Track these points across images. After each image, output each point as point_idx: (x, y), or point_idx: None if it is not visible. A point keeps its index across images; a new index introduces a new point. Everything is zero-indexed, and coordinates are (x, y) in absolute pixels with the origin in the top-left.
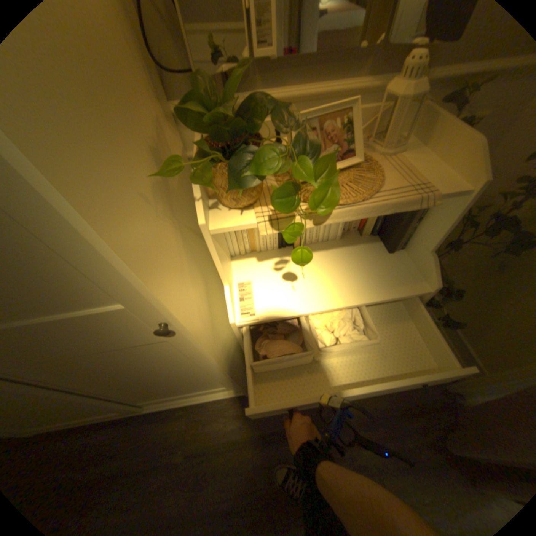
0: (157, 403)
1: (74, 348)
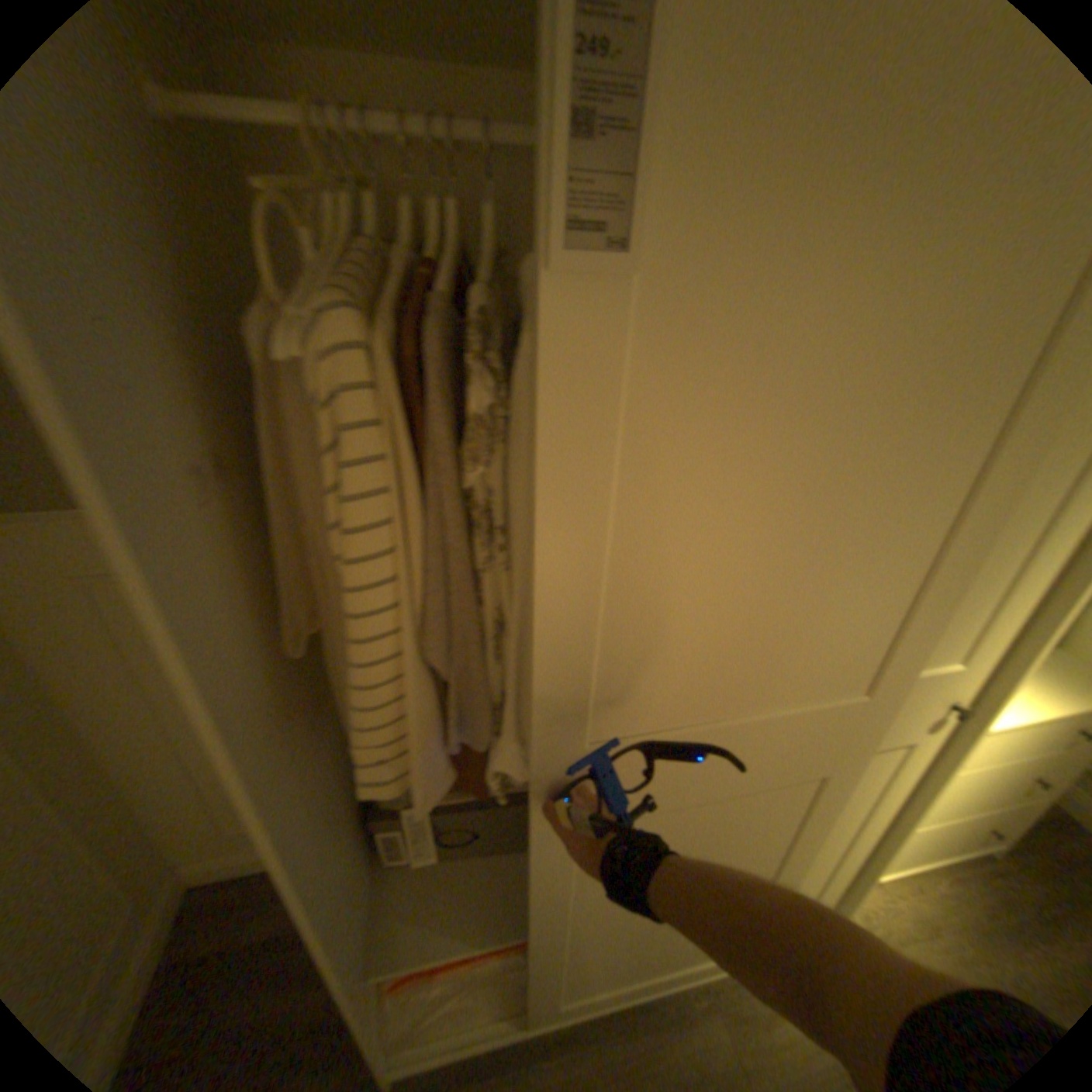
0: (681, 968)
1: (842, 746)
